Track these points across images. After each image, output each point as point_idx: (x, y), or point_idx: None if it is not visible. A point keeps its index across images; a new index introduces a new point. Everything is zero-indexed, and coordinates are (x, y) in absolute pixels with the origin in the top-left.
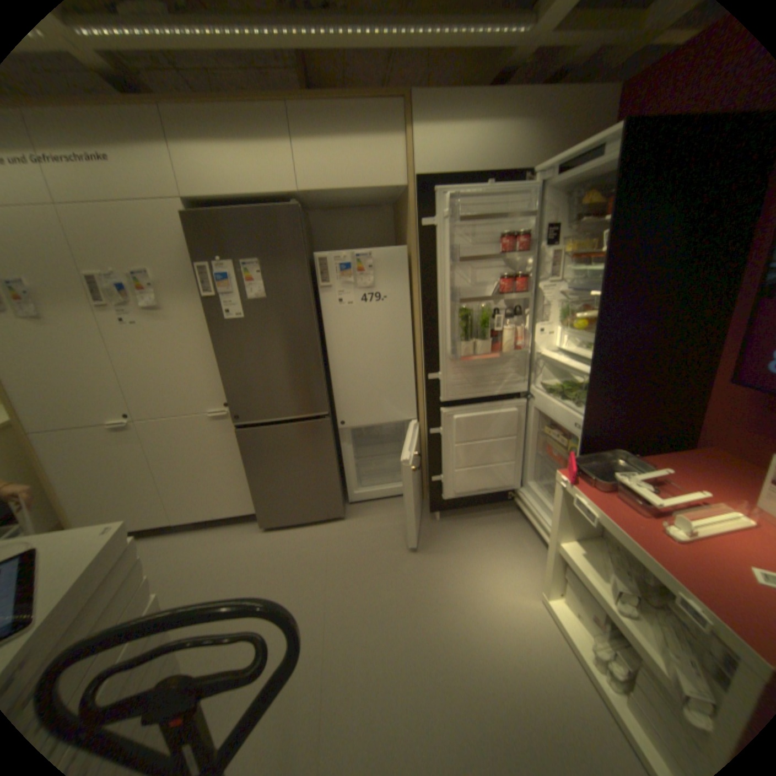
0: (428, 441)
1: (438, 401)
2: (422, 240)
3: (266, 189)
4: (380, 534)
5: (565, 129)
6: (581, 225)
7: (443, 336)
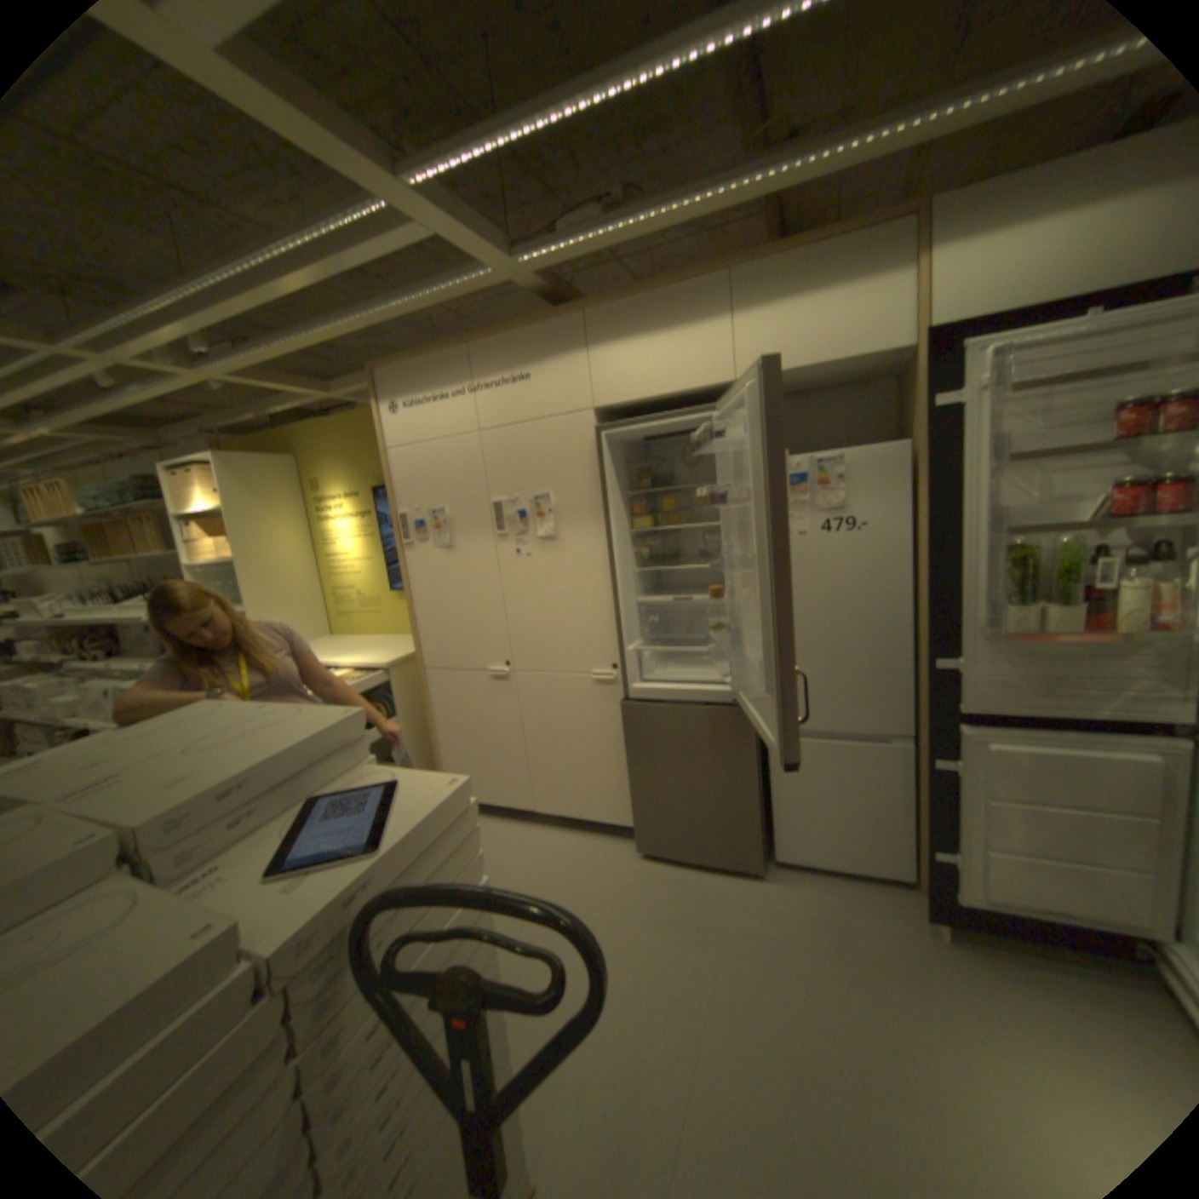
0: (936, 783)
1: (957, 711)
2: (938, 429)
3: (693, 383)
4: (823, 928)
5: None
6: None
7: (972, 592)
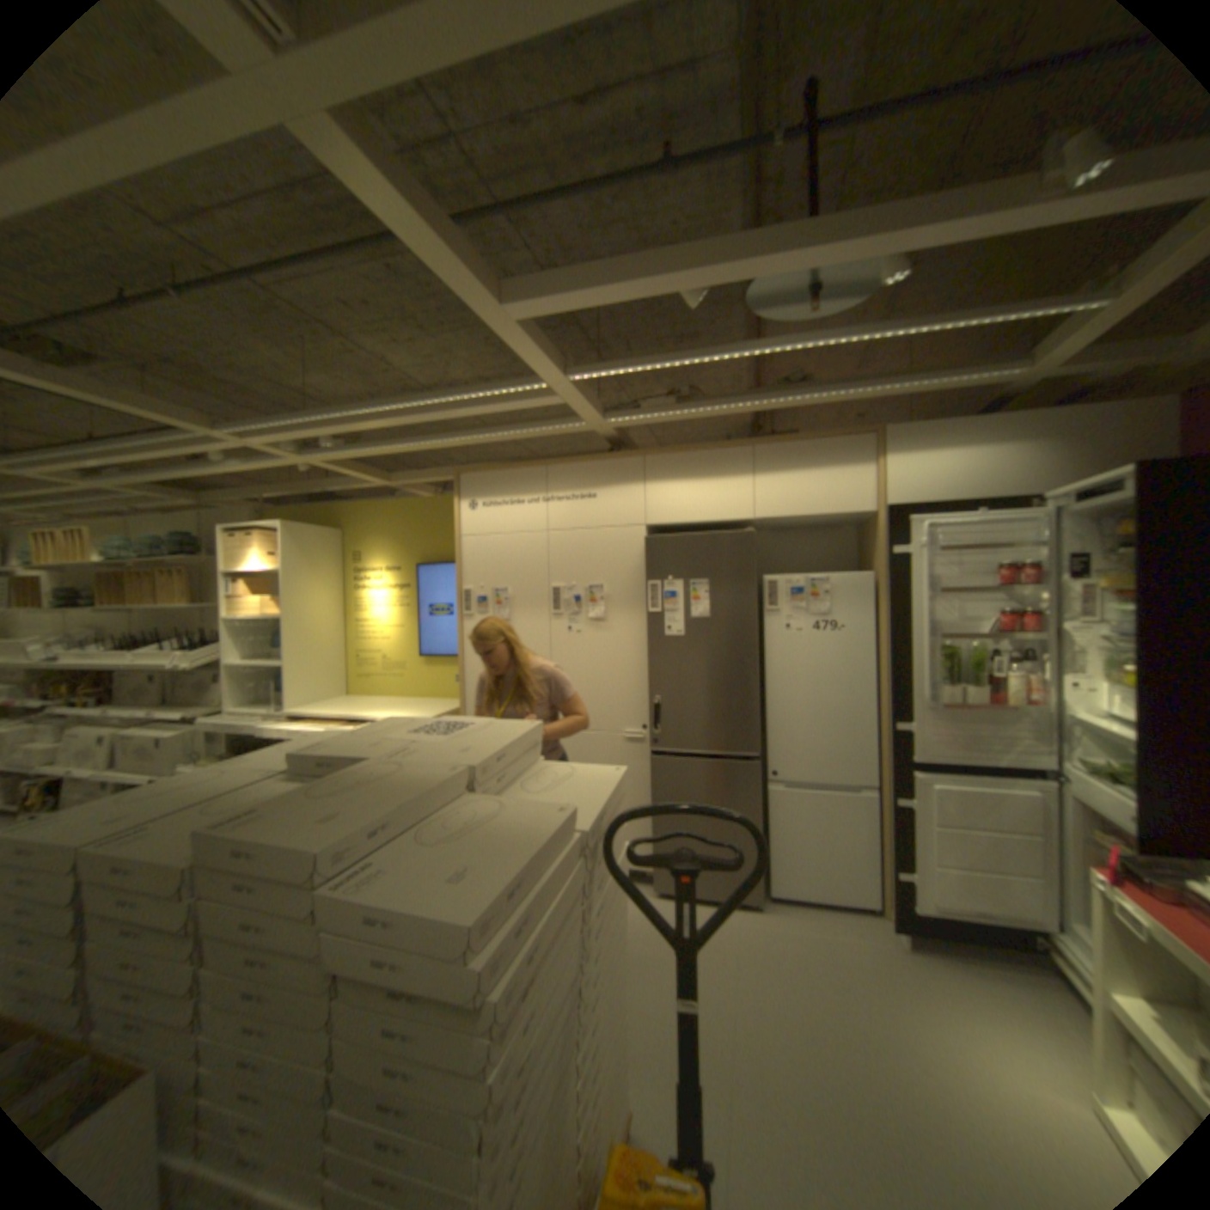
0: (897, 823)
1: (912, 763)
2: (894, 568)
3: (724, 518)
4: (816, 945)
5: (1096, 446)
6: (1123, 556)
7: (920, 677)
